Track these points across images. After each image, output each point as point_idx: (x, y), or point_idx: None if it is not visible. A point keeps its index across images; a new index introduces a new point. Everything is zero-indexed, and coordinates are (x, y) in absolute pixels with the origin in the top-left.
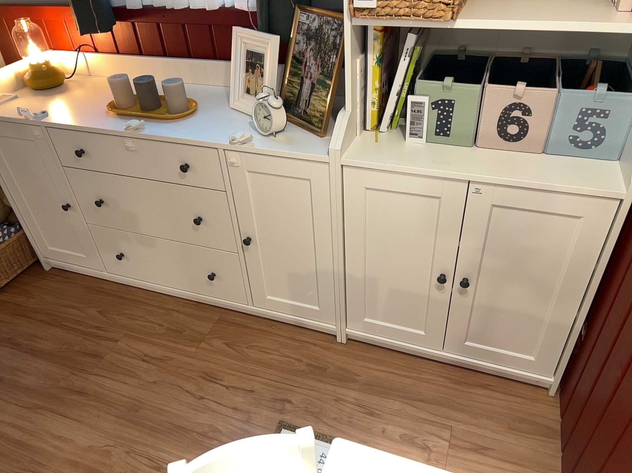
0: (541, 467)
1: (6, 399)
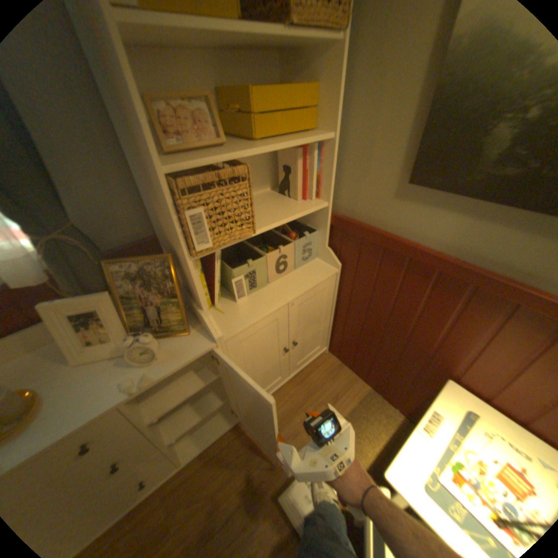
0: (355, 382)
1: None
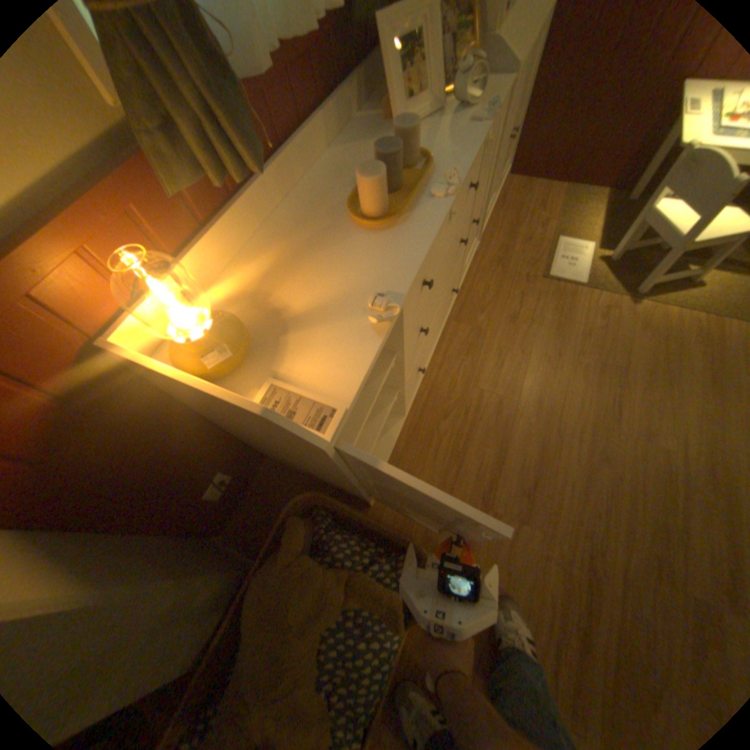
0: (549, 186)
1: (559, 469)
